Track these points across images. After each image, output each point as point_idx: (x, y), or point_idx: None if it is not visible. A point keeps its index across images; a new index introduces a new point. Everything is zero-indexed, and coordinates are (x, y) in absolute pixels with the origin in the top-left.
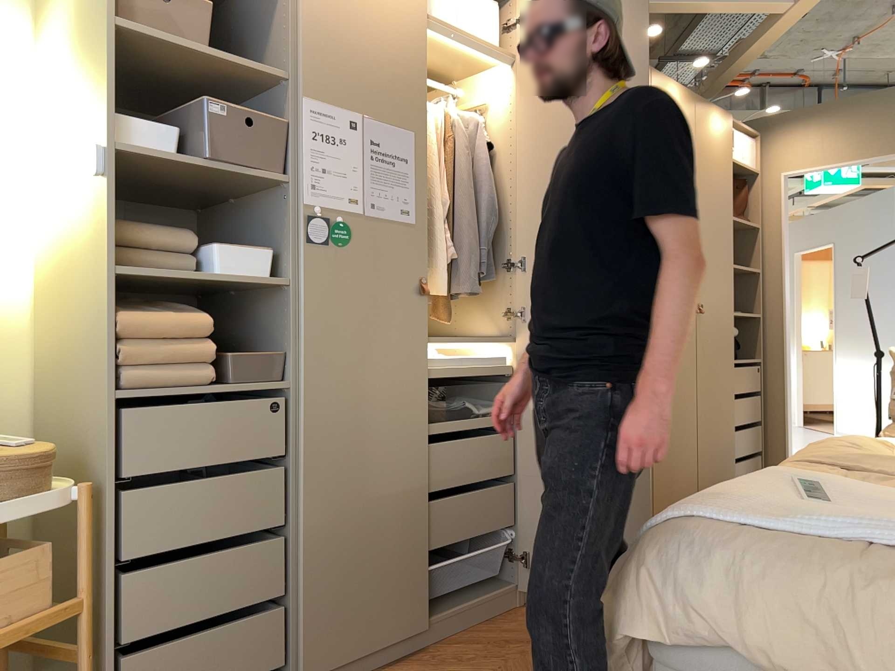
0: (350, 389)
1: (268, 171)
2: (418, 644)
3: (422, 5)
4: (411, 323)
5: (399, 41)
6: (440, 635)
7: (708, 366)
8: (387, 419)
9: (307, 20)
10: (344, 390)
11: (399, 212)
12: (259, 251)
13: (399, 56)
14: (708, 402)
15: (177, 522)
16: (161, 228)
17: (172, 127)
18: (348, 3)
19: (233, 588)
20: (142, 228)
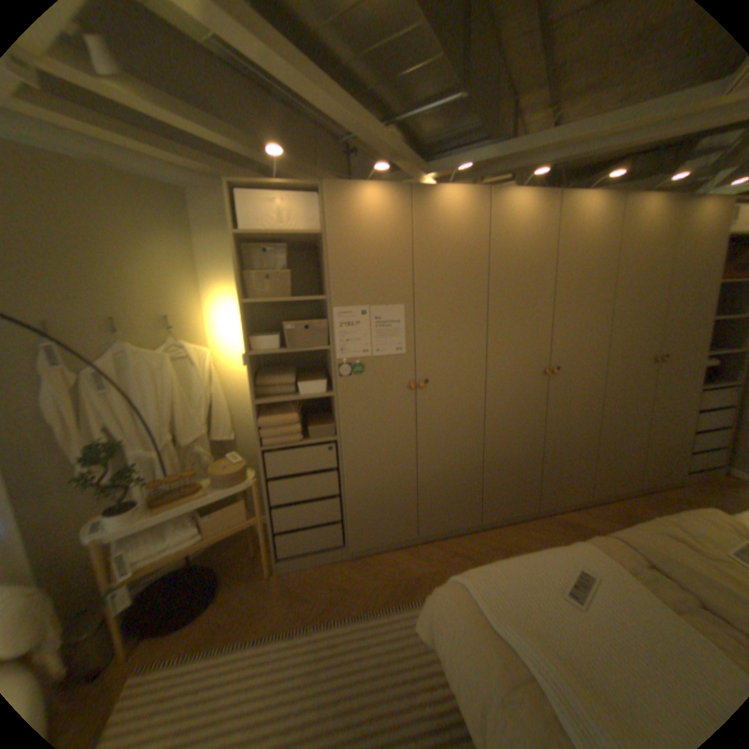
0: (369, 438)
1: (320, 346)
2: (413, 542)
3: (407, 229)
4: (404, 403)
5: (391, 256)
6: (426, 539)
7: (666, 397)
8: (390, 449)
9: (333, 266)
10: (365, 438)
11: (394, 350)
12: (322, 379)
13: (391, 265)
14: (663, 420)
15: (292, 491)
16: (281, 374)
17: (275, 336)
18: (357, 247)
19: (318, 515)
20: (272, 377)
